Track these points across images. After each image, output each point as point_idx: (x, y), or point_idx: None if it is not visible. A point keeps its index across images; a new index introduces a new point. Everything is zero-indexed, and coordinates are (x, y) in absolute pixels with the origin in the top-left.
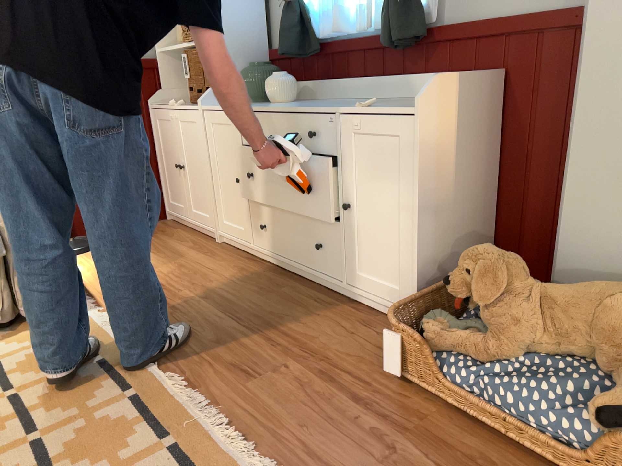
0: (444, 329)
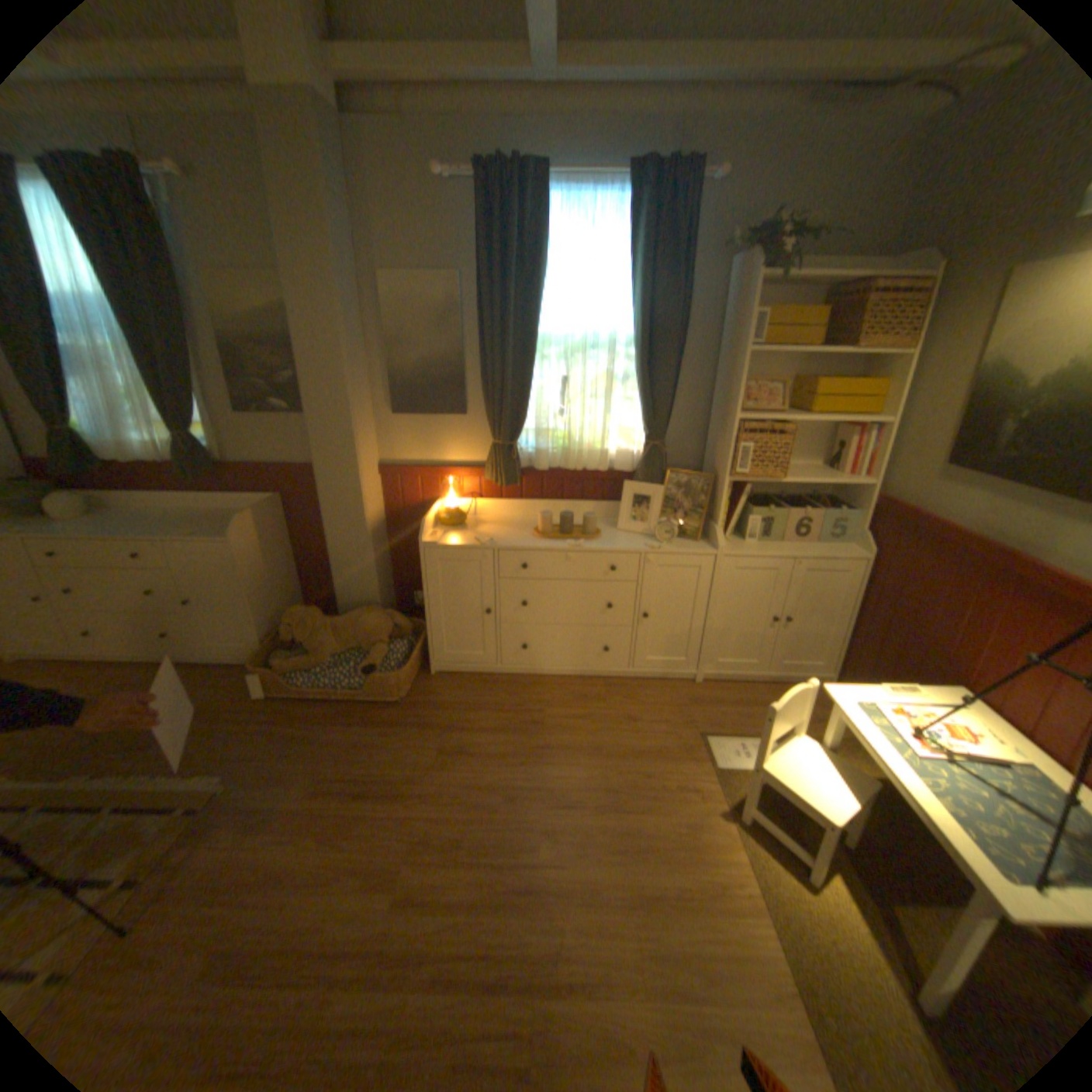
0: (283, 662)
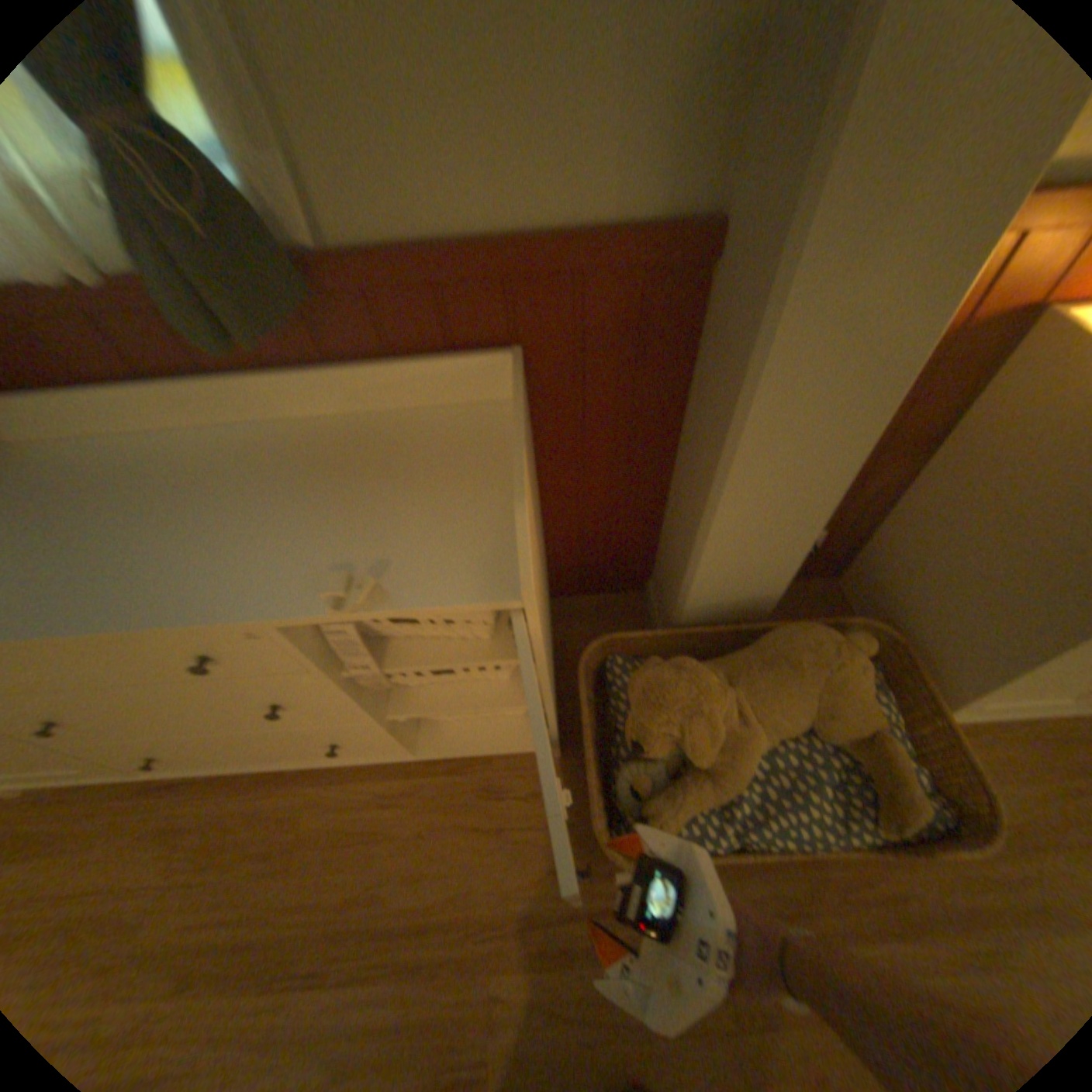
0: (672, 806)
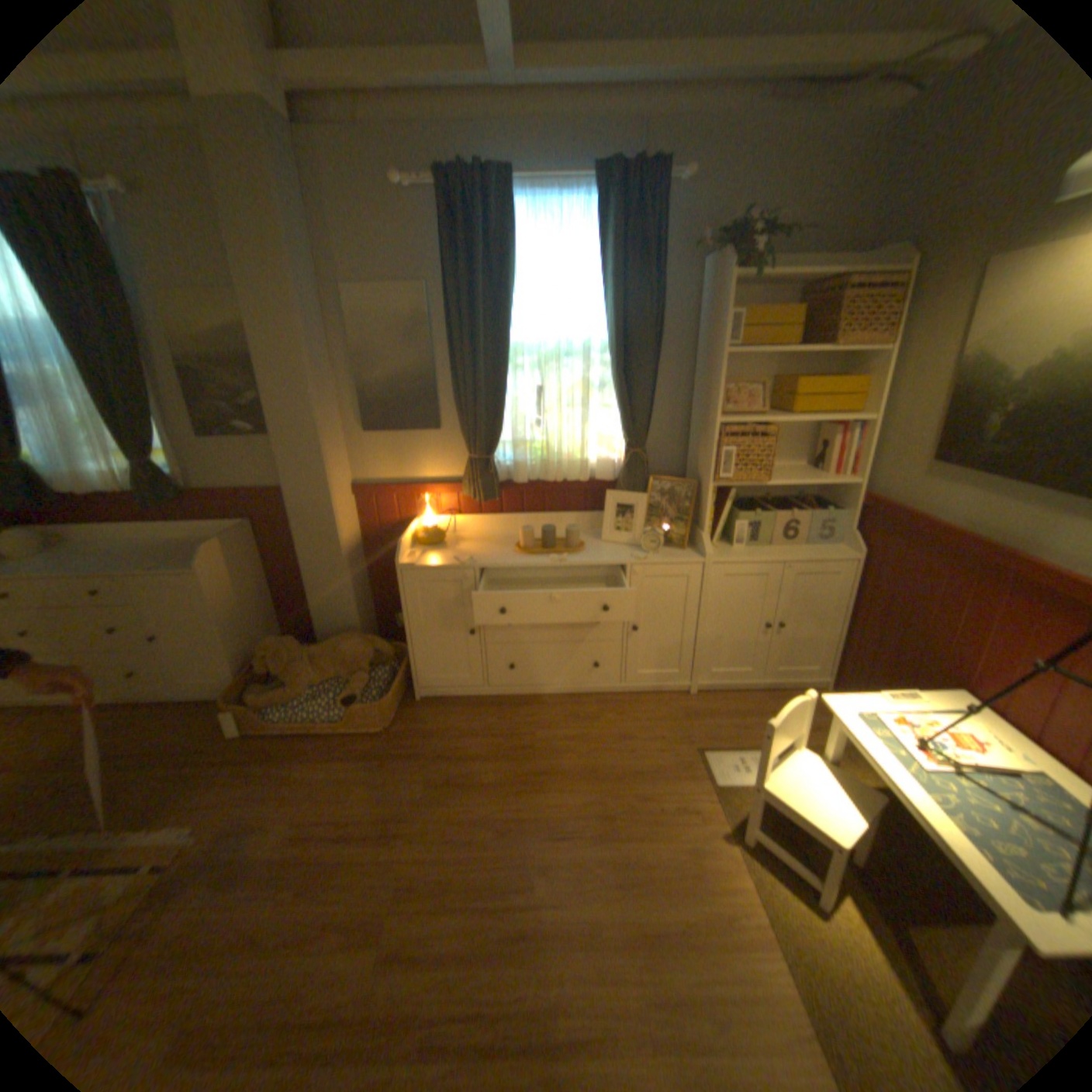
0: (257, 698)
